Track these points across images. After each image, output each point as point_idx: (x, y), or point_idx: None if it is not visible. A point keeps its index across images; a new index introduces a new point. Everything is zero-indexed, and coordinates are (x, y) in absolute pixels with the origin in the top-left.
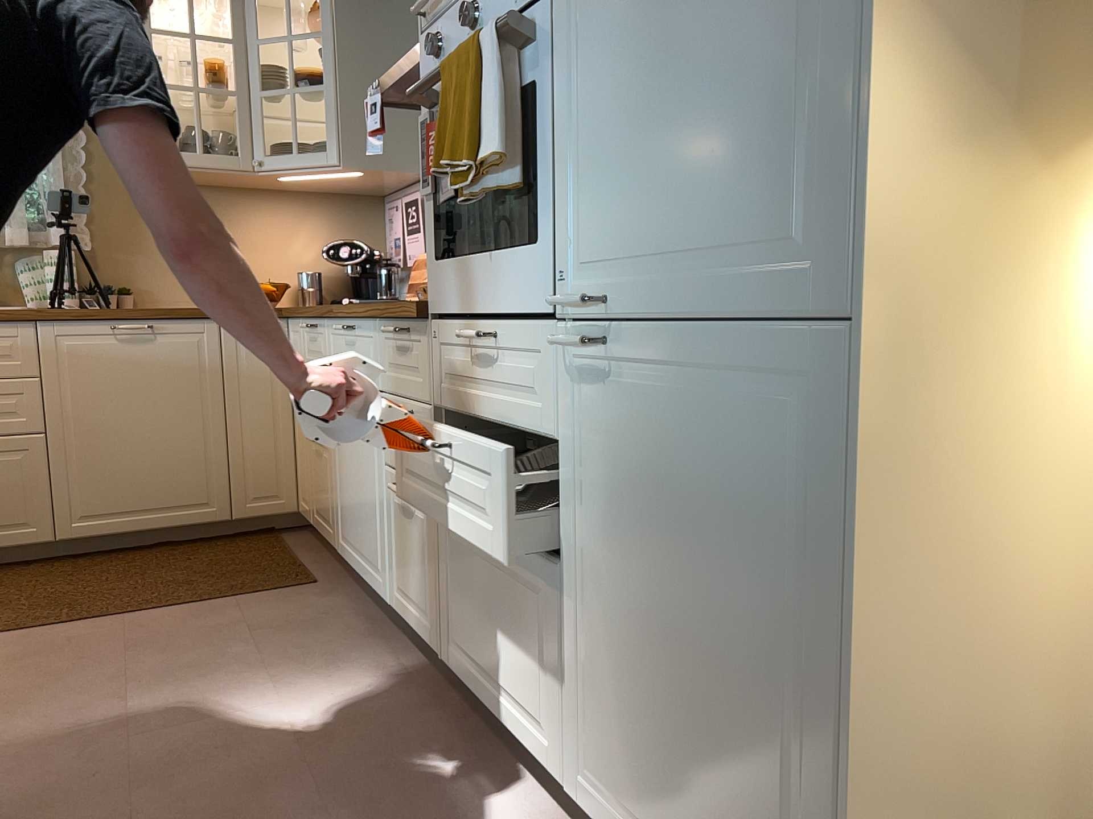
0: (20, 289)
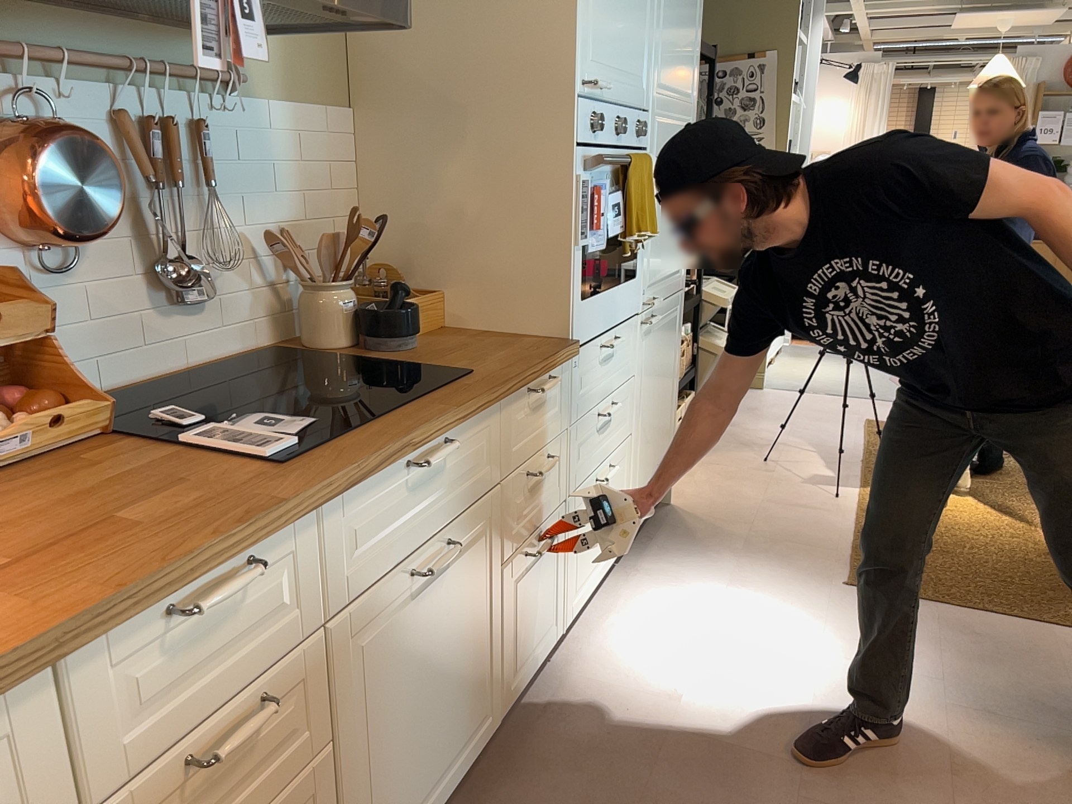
0: None
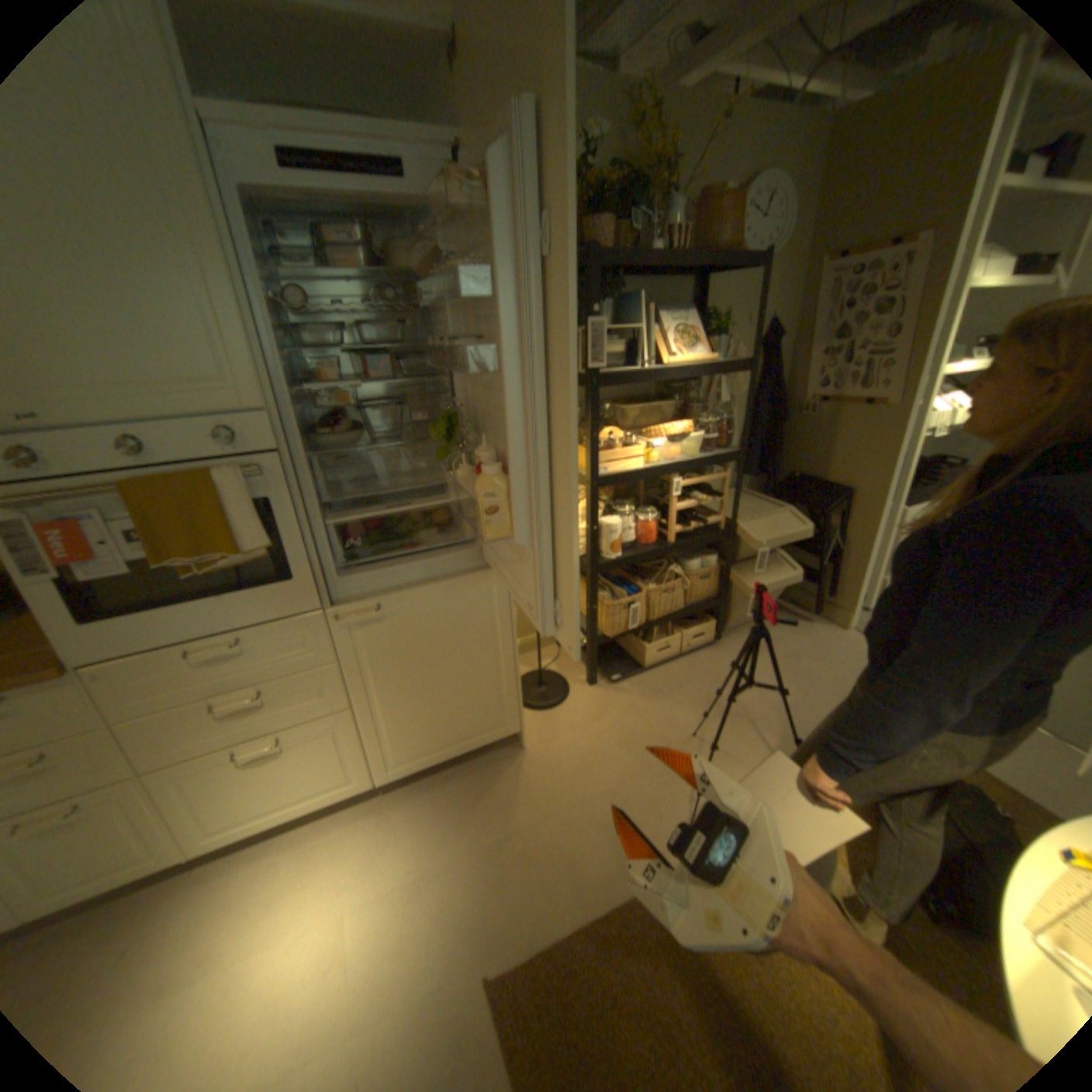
0: None
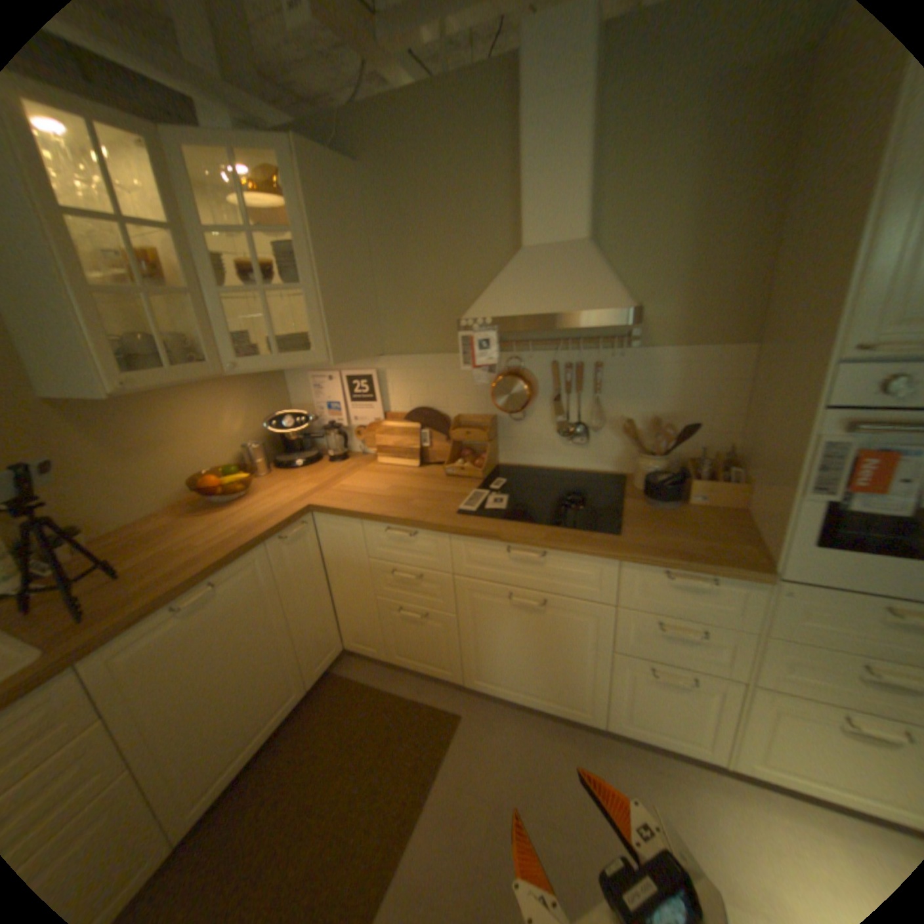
0: None
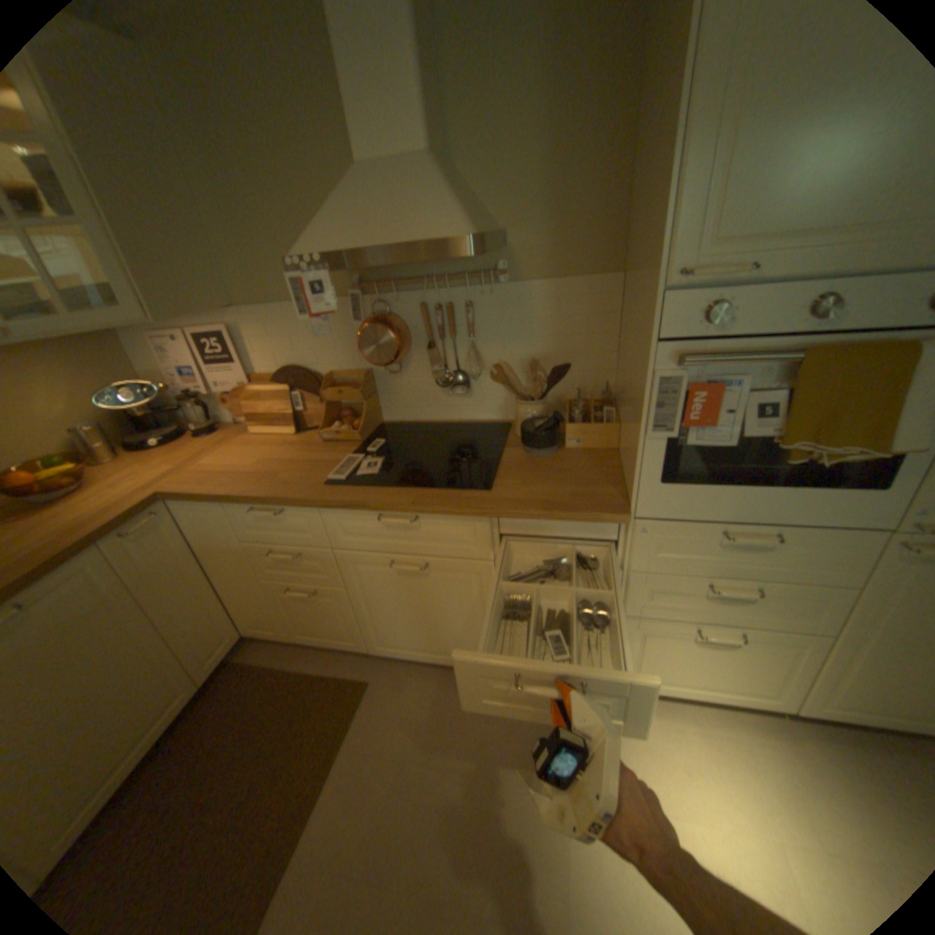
0: None
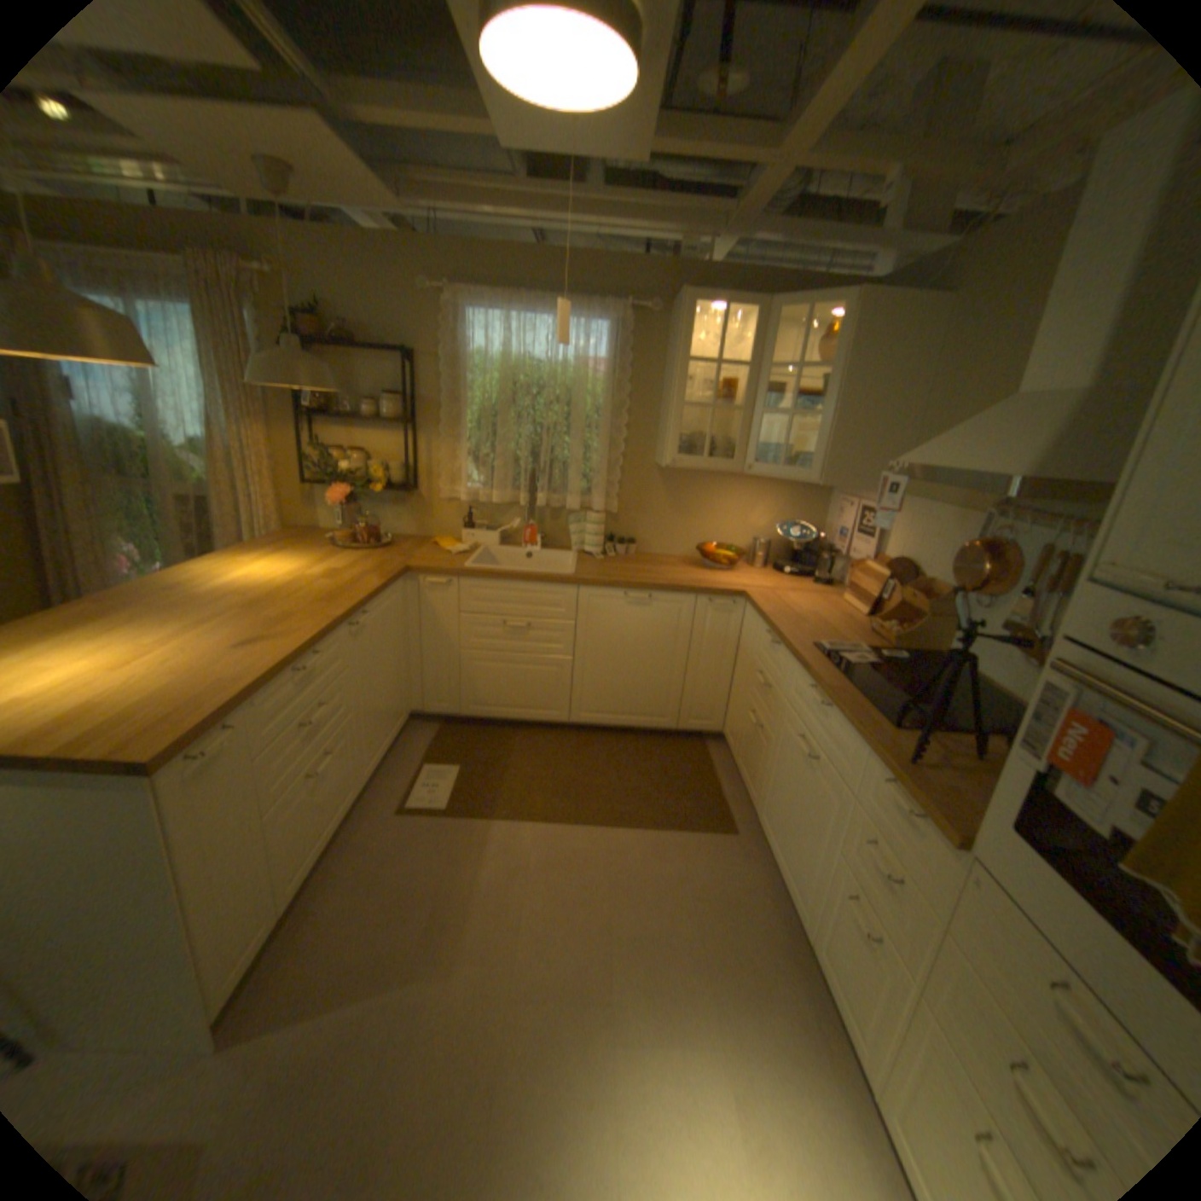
0: (568, 534)
